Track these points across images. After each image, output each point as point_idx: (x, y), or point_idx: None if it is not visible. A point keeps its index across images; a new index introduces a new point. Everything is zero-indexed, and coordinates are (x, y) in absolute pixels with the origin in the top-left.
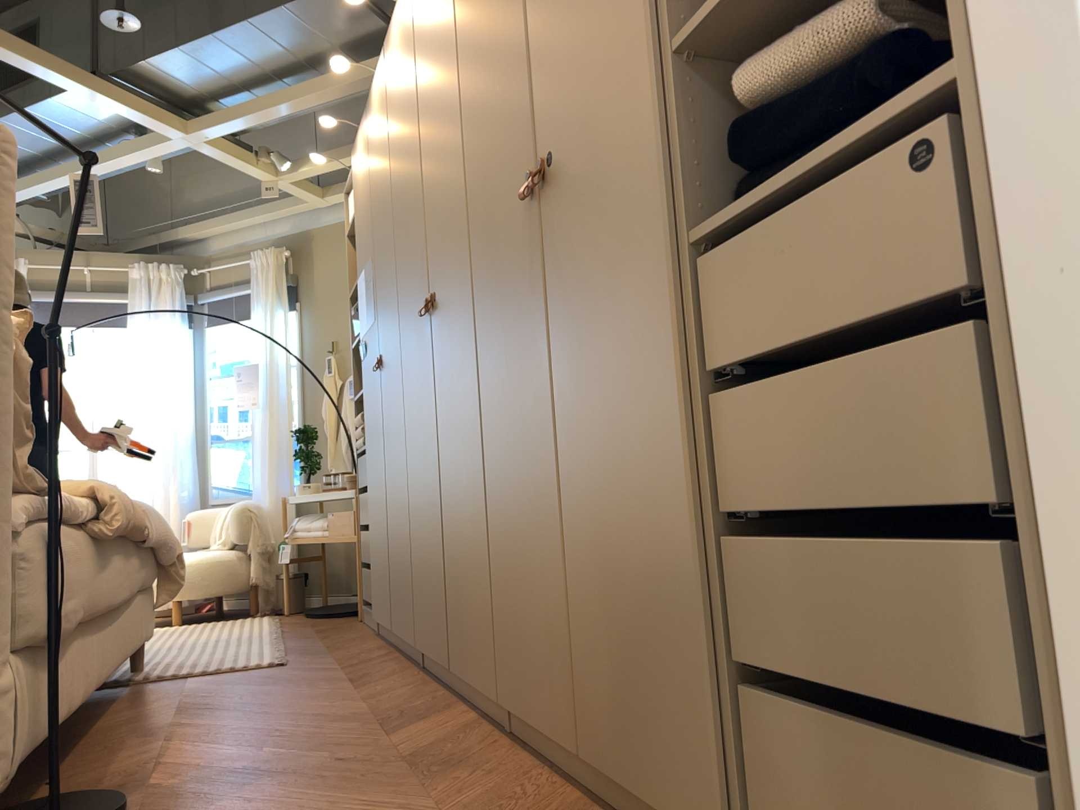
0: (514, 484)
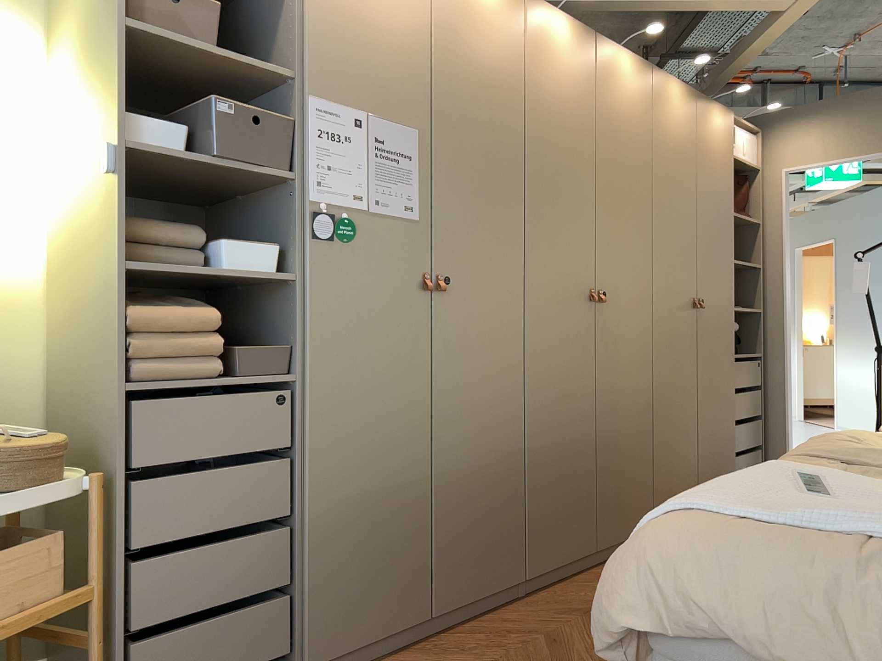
0: (675, 420)
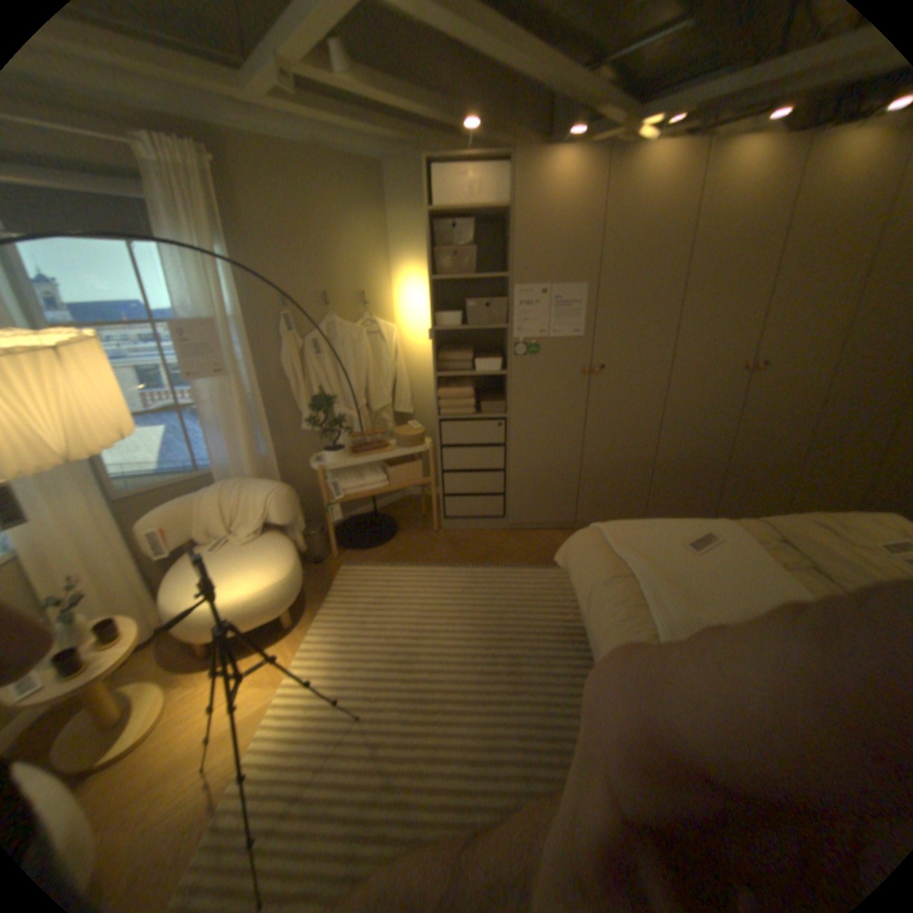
0: (846, 455)
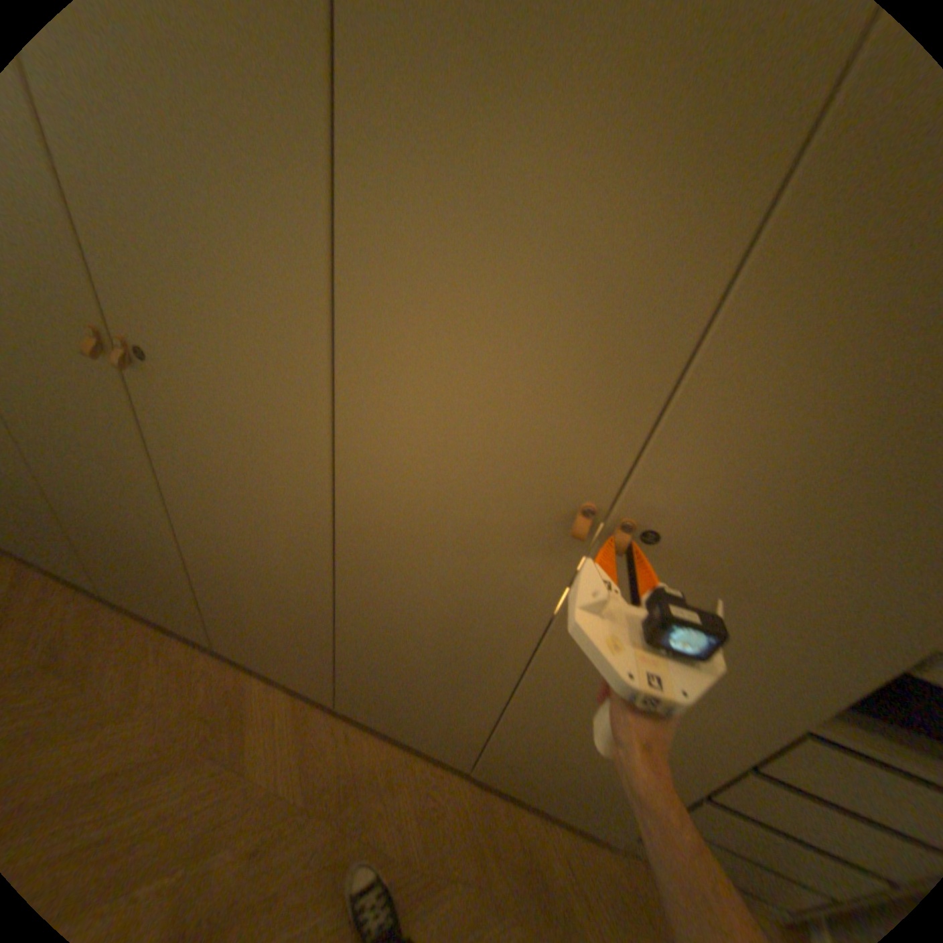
0: (407, 661)
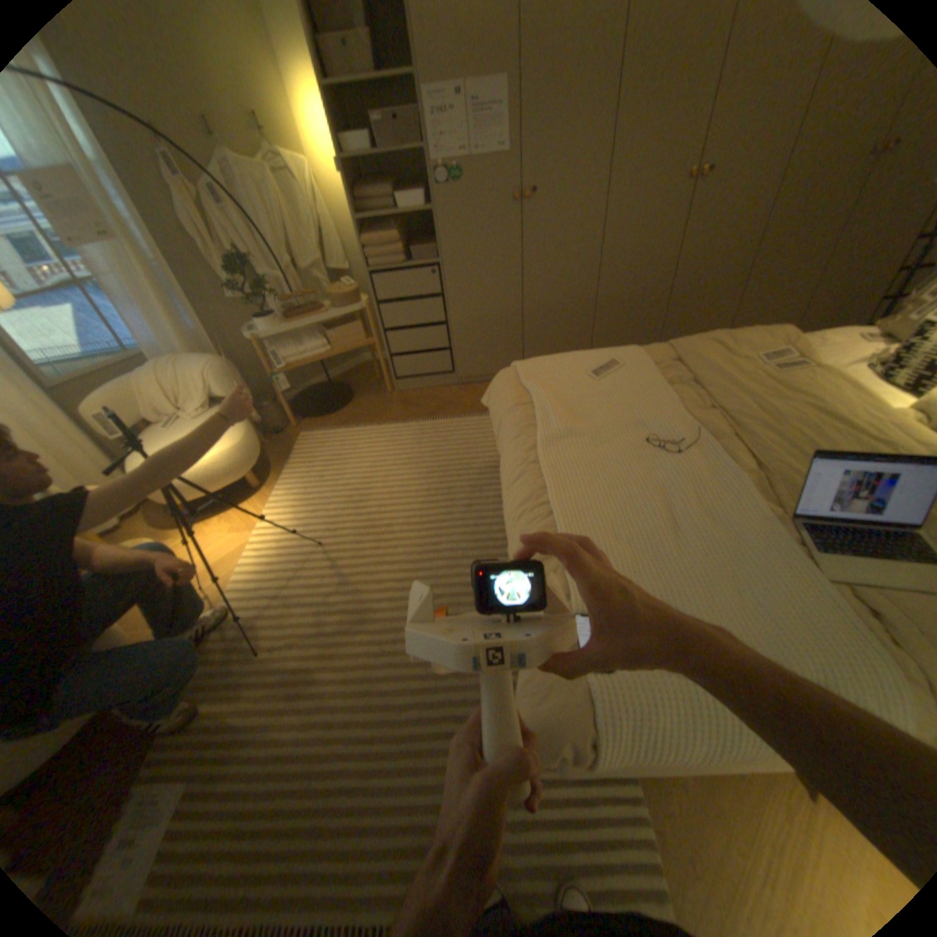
0: (781, 274)
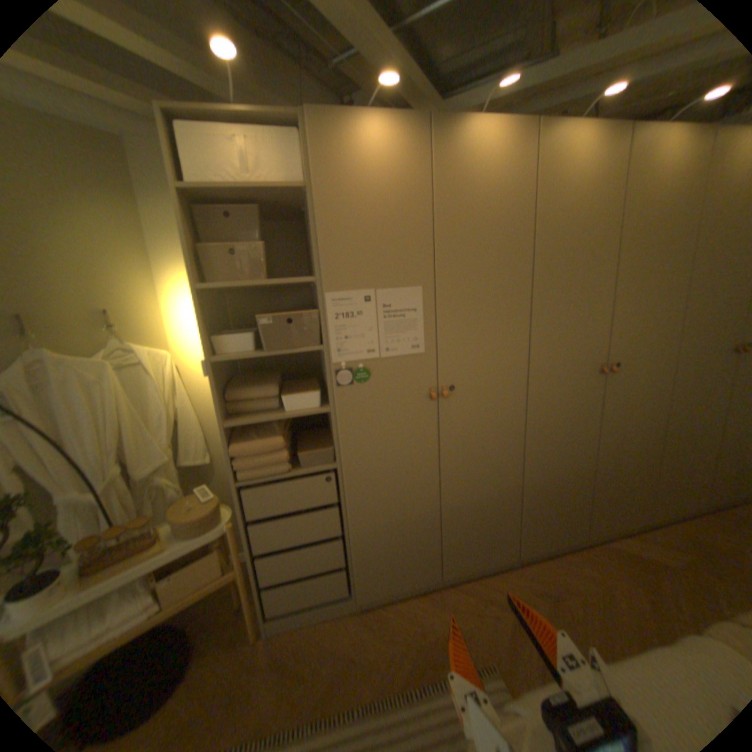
0: (689, 449)
